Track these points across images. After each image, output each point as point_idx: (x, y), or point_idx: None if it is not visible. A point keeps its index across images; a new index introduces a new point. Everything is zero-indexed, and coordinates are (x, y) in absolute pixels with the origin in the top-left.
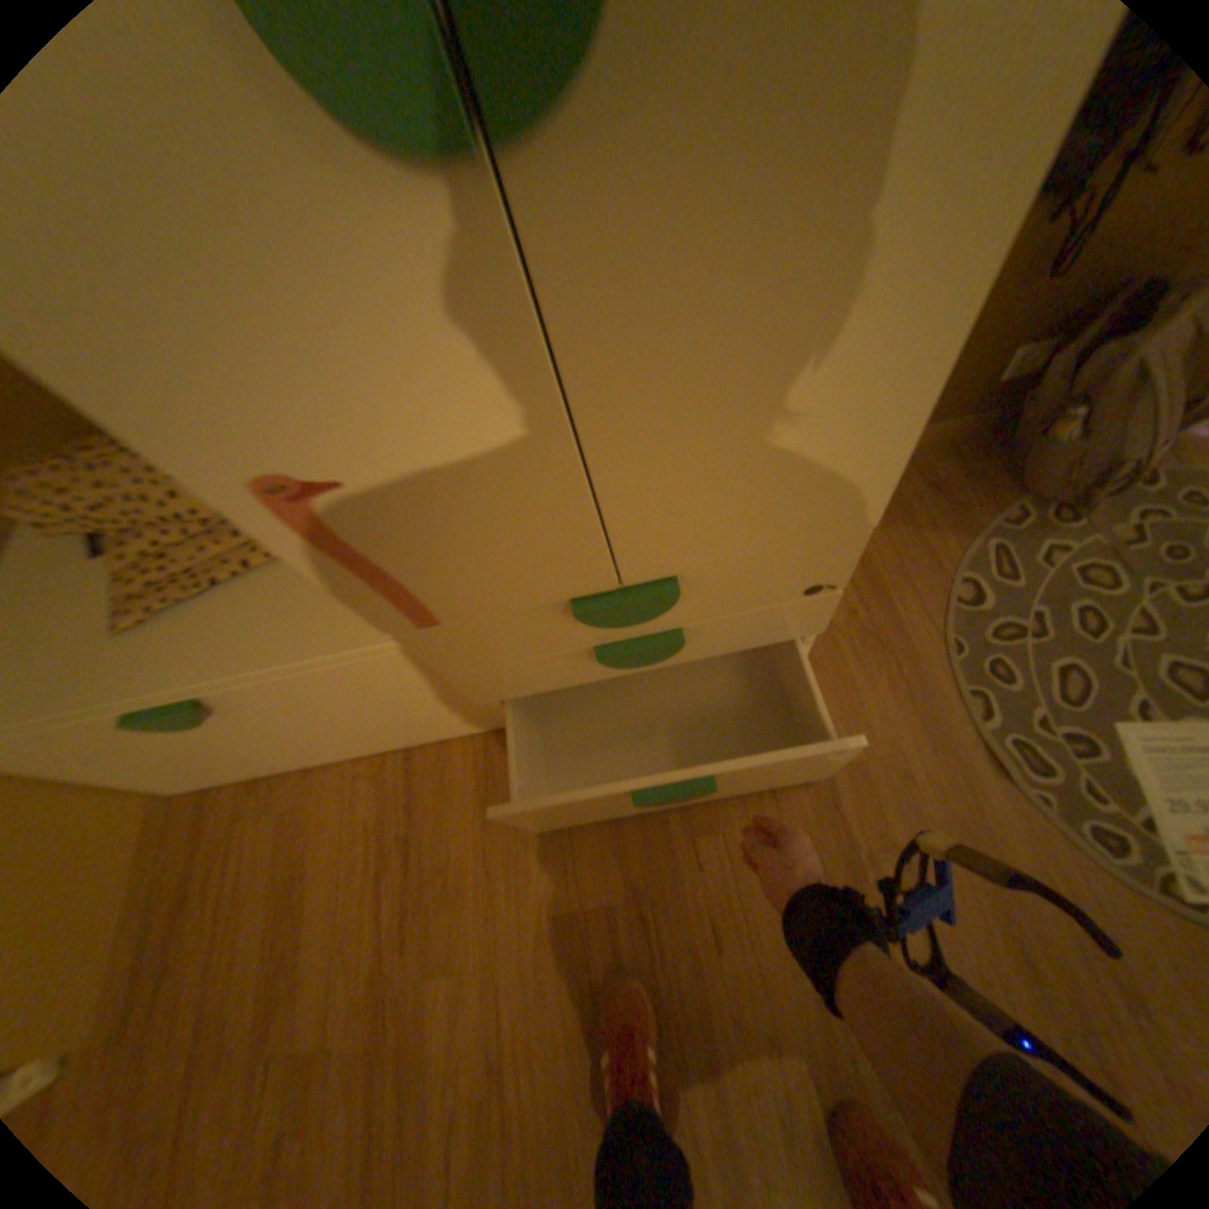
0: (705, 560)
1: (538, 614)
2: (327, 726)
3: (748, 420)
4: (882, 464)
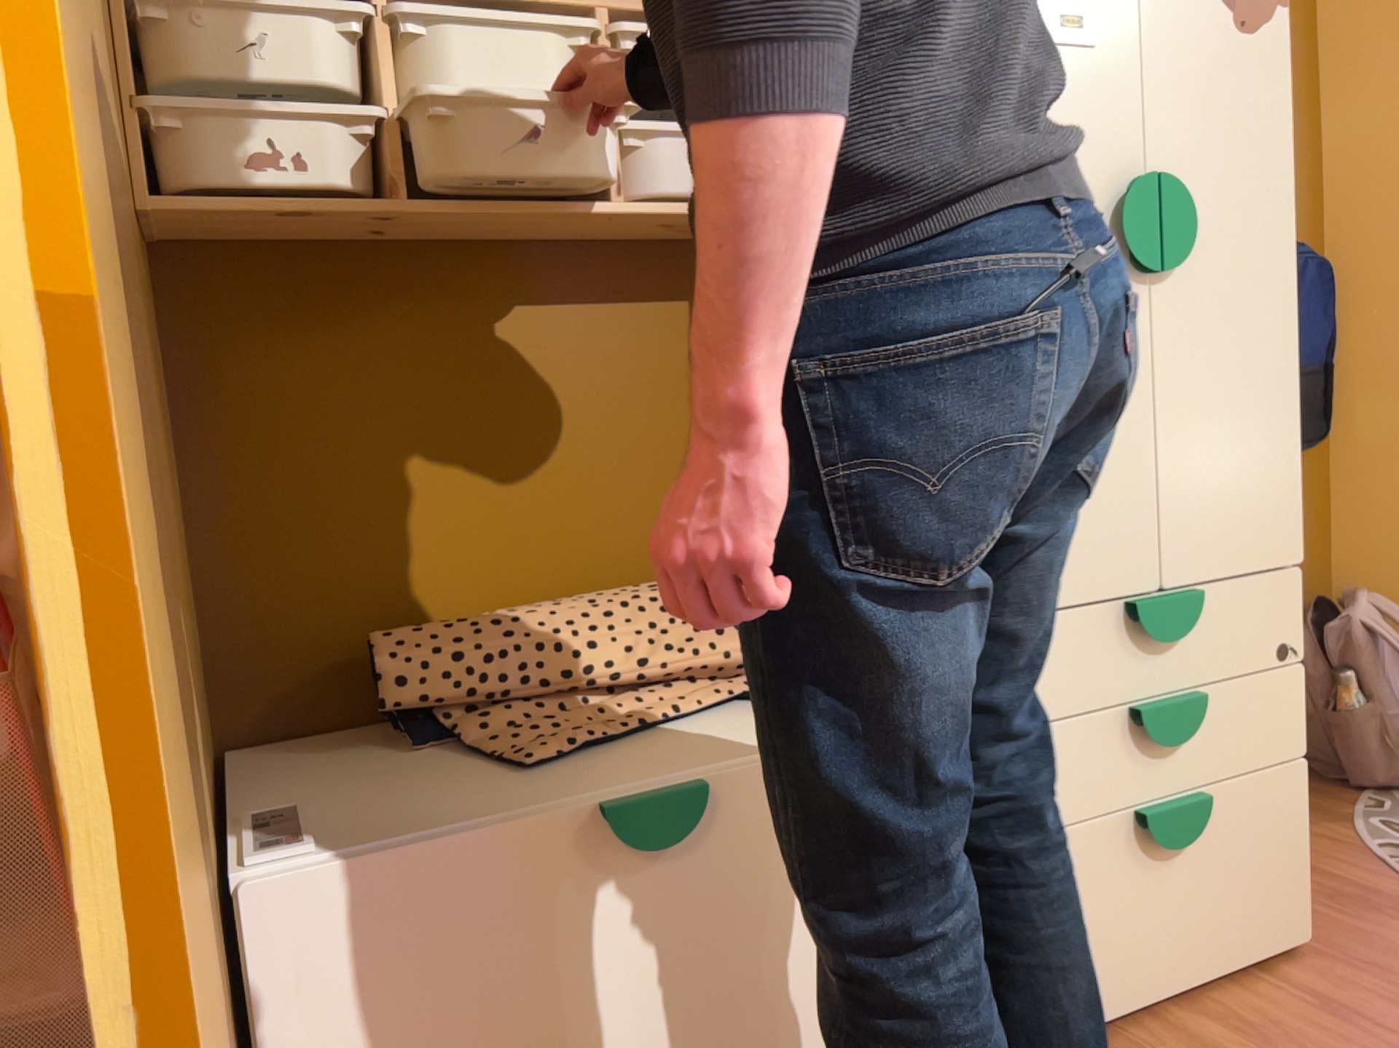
0: (1214, 571)
1: (1101, 626)
2: (757, 967)
3: (1227, 427)
4: (1294, 486)
